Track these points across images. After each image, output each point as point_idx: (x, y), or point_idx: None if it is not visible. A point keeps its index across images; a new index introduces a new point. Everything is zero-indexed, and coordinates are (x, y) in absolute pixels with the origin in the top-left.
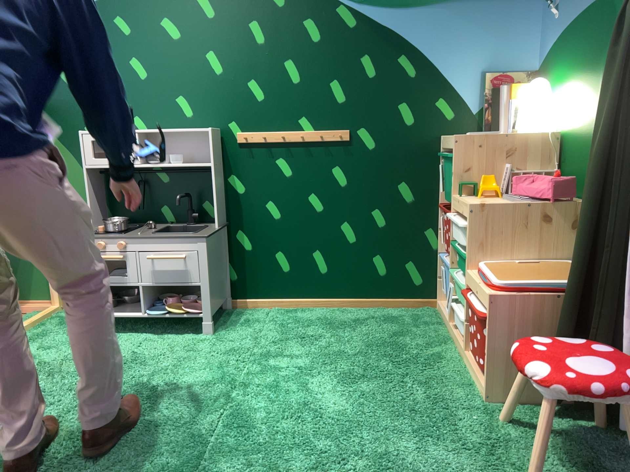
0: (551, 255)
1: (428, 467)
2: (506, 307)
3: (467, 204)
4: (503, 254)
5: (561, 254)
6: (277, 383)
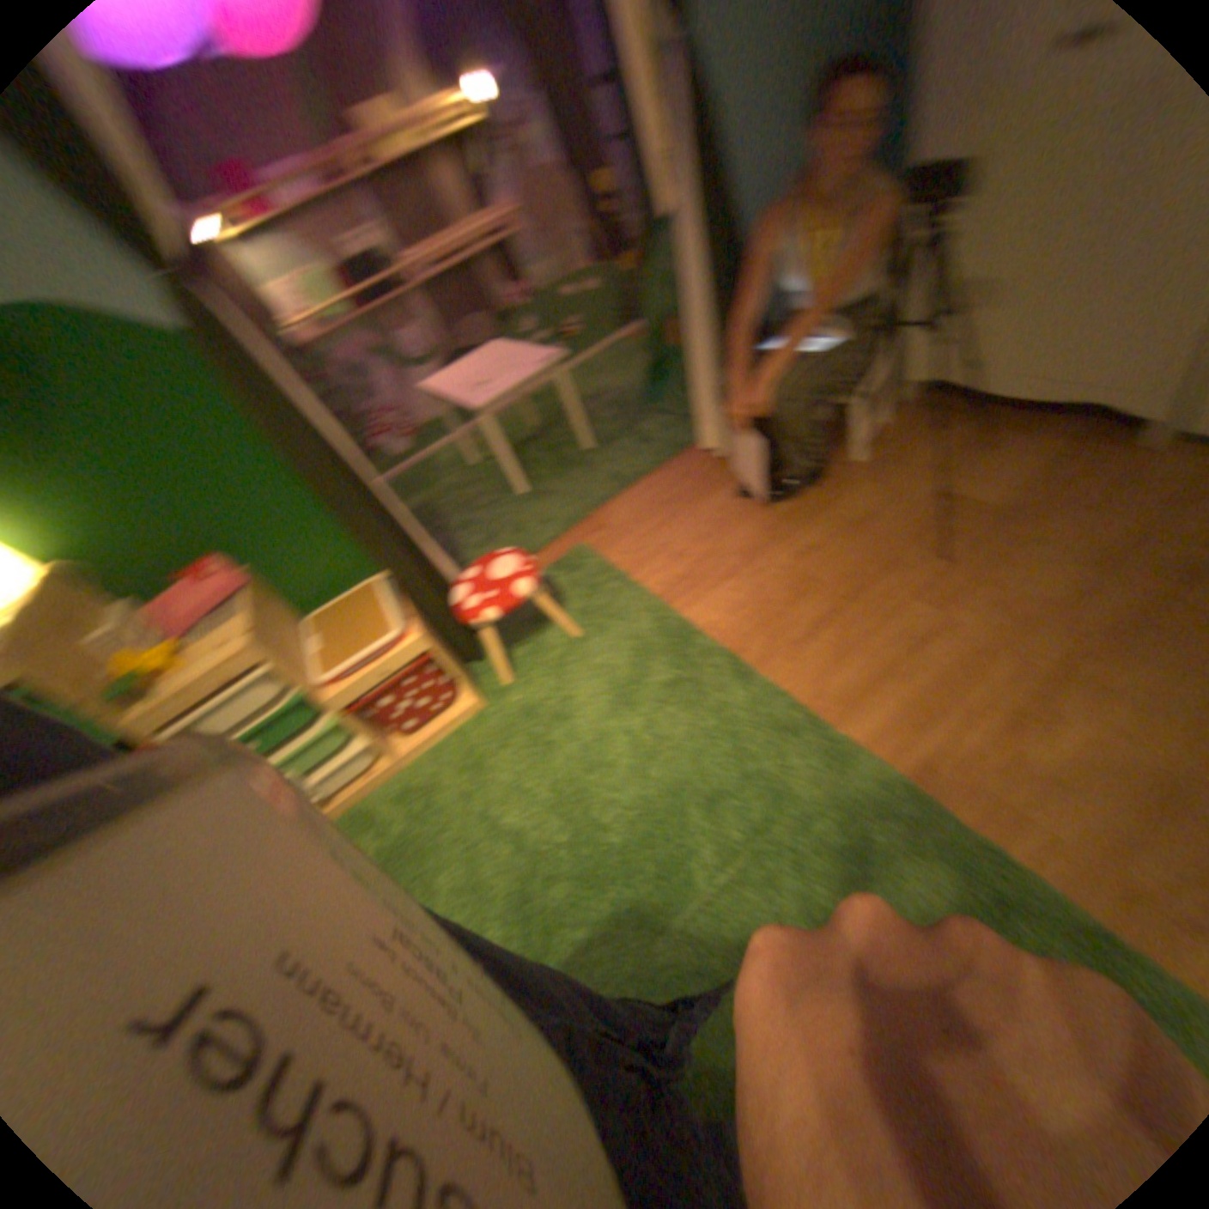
0: (304, 622)
1: (605, 684)
2: (429, 625)
3: (231, 652)
4: (309, 651)
5: (301, 615)
6: (563, 923)
